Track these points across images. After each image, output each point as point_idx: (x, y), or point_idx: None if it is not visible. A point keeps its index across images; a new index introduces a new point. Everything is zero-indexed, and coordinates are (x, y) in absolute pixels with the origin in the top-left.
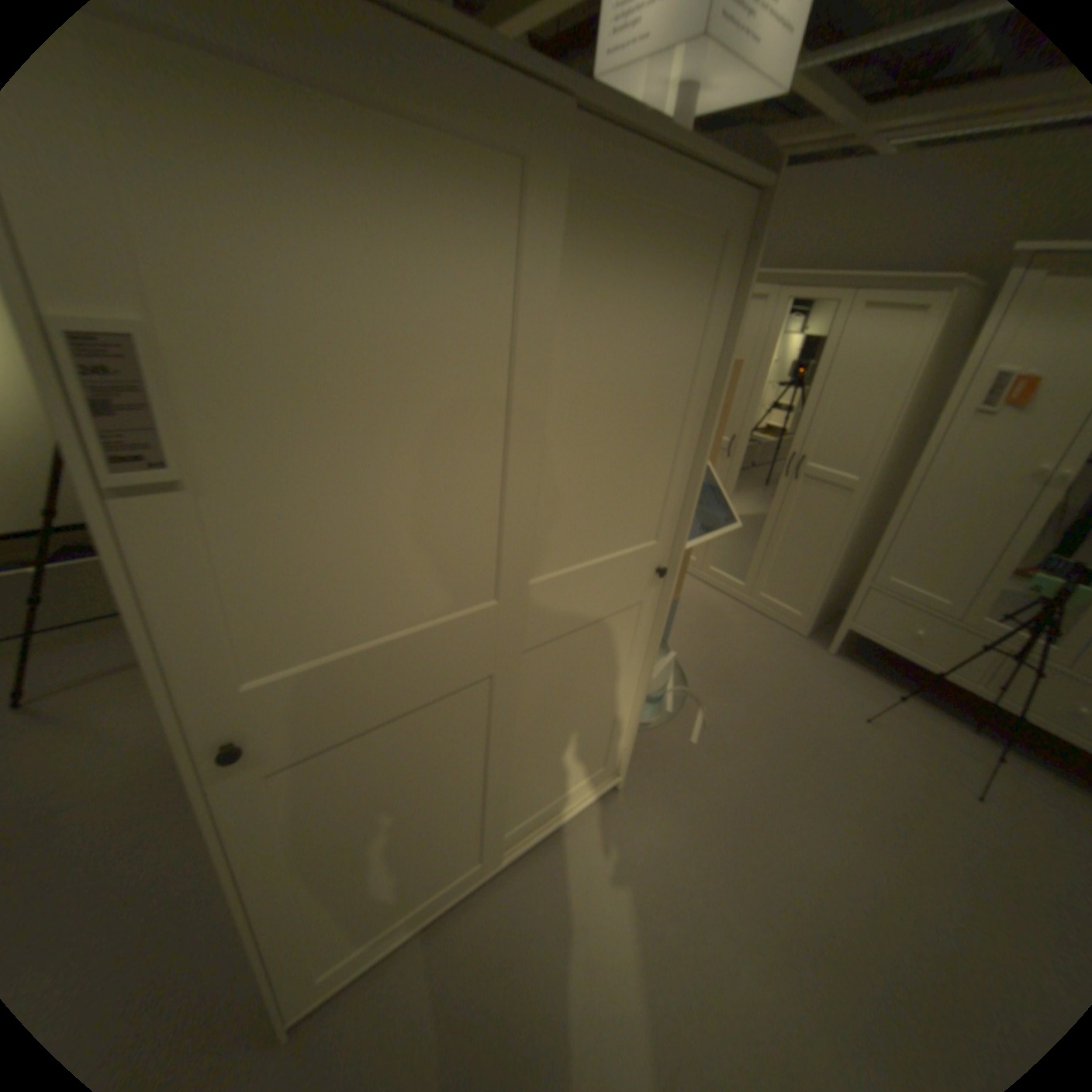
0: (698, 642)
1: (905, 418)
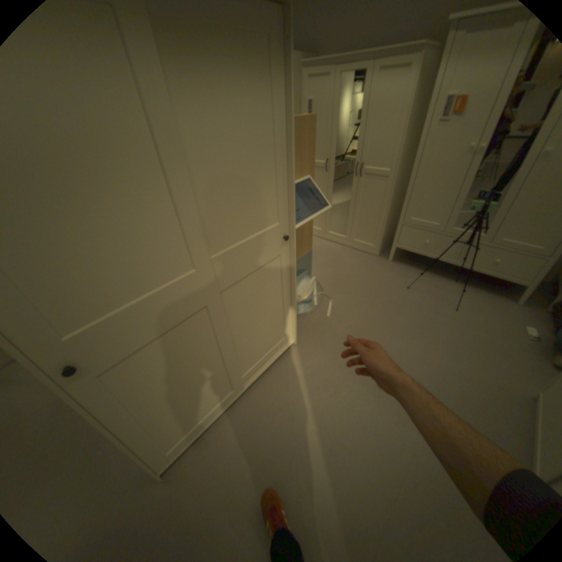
0: (326, 269)
1: (407, 131)
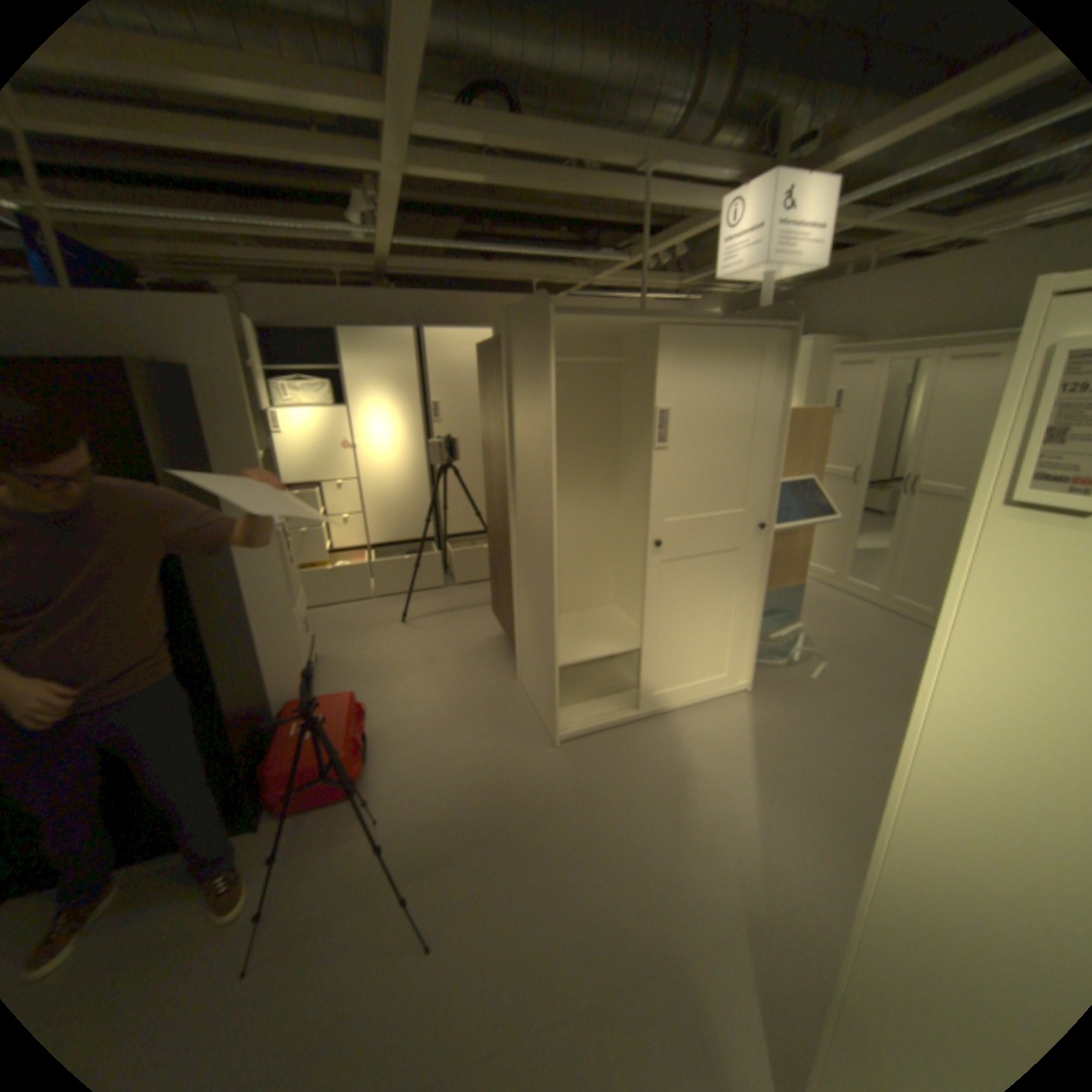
0: (831, 627)
1: None
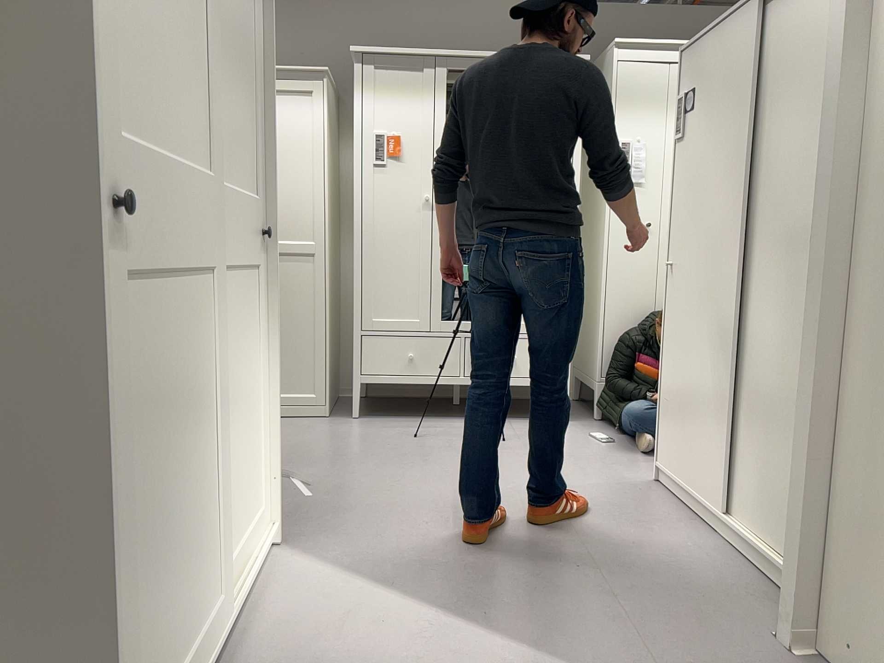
0: None
1: (328, 184)
